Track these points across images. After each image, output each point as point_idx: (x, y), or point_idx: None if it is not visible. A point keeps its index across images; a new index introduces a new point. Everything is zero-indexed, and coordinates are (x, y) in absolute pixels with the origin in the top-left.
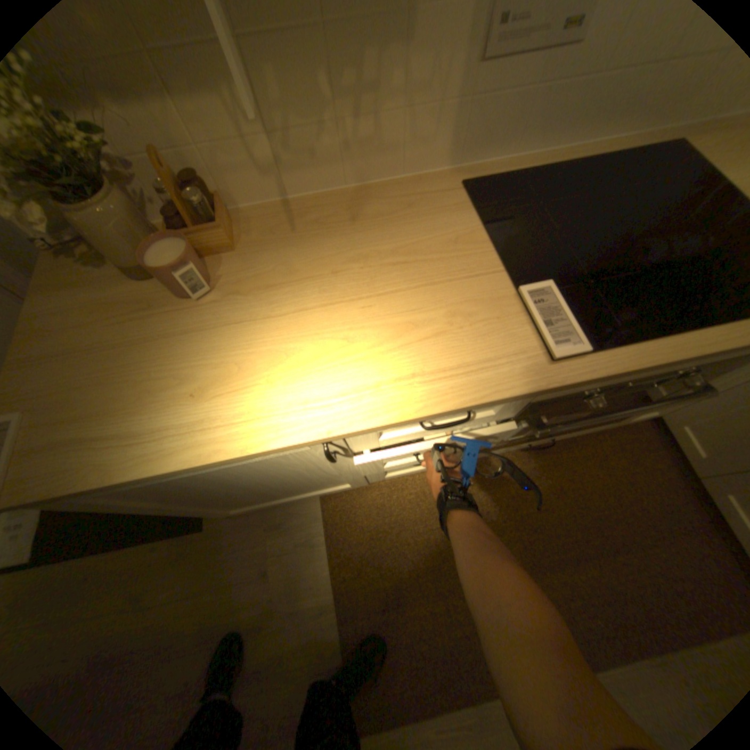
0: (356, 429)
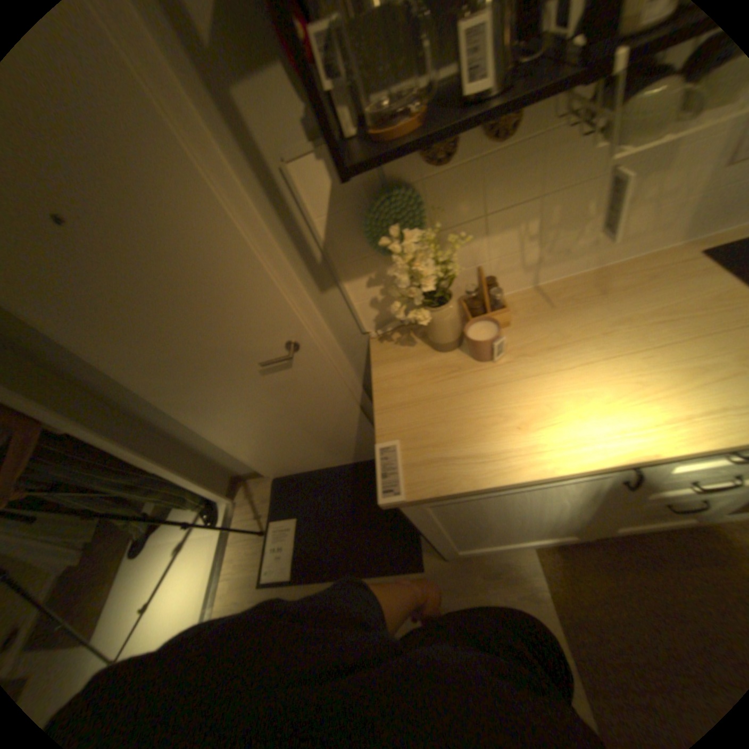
0: (683, 455)
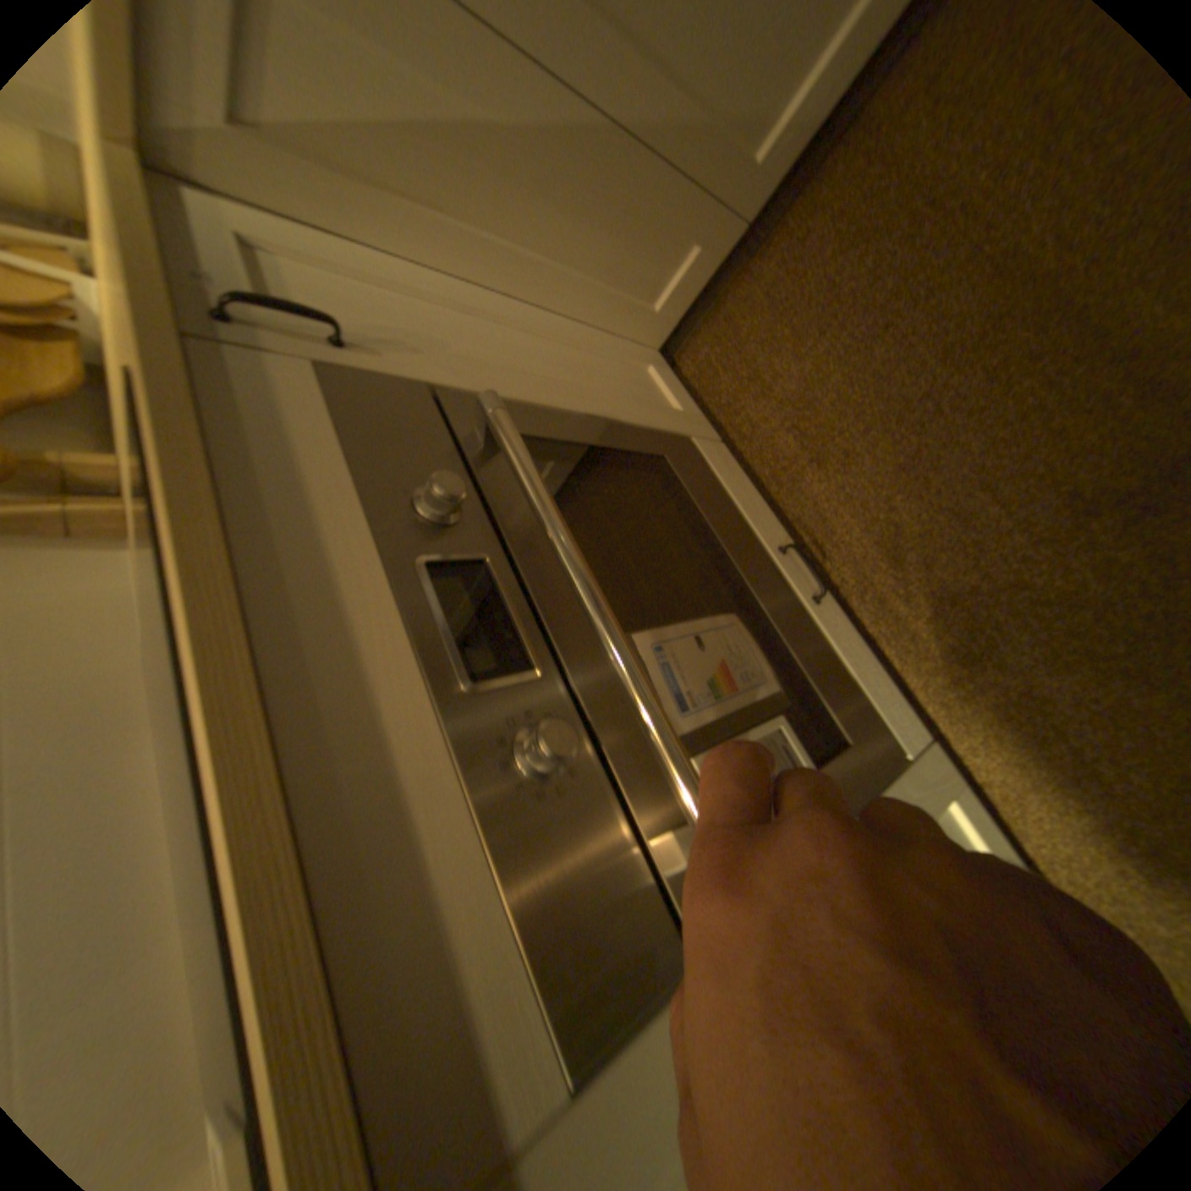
0: None
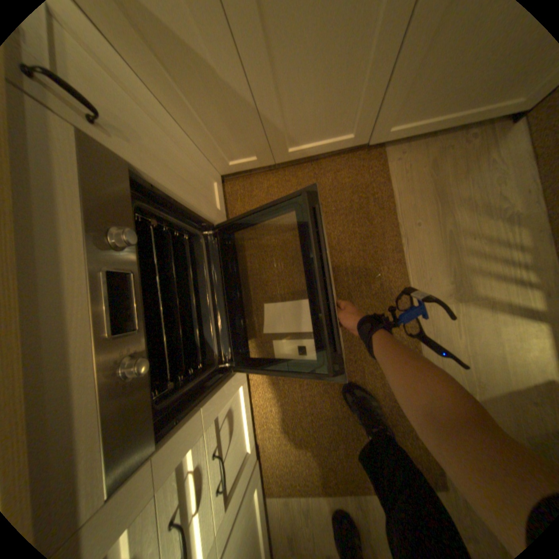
0: None
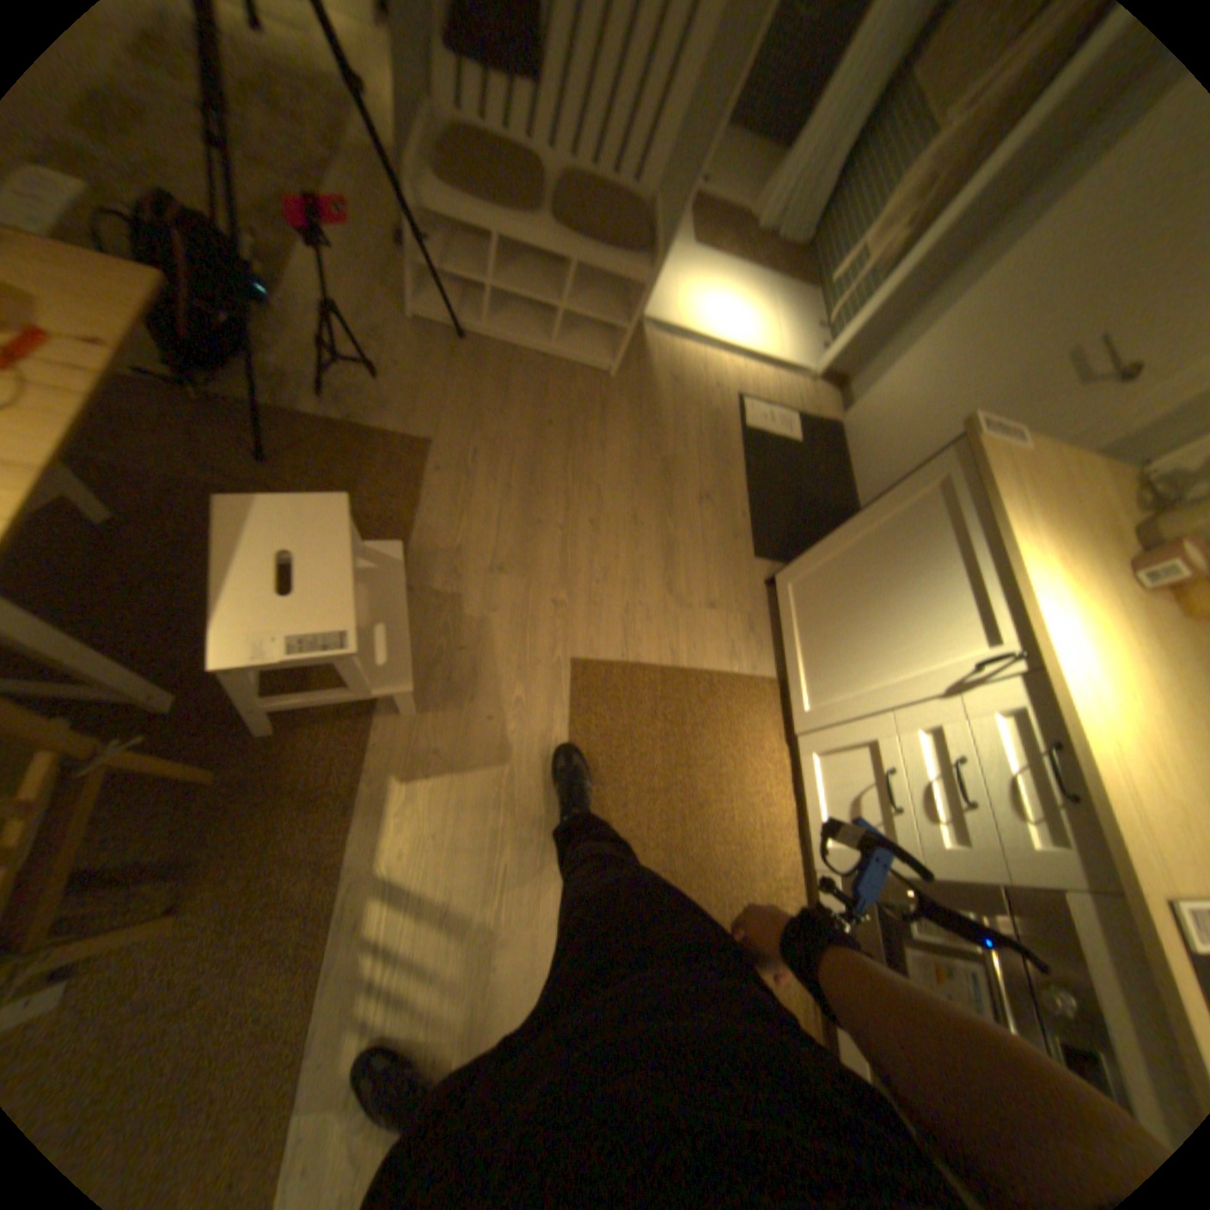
0: (1068, 680)
